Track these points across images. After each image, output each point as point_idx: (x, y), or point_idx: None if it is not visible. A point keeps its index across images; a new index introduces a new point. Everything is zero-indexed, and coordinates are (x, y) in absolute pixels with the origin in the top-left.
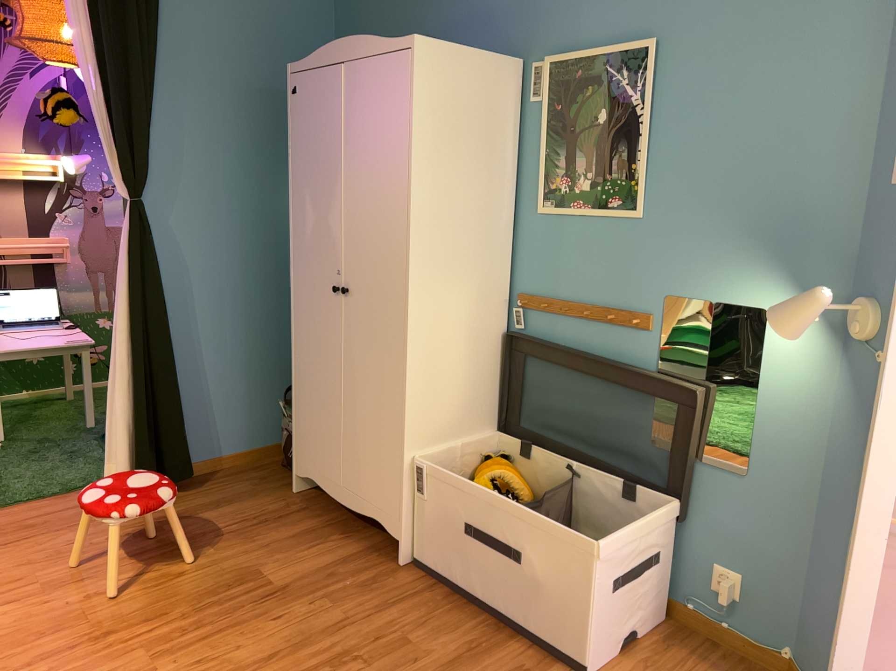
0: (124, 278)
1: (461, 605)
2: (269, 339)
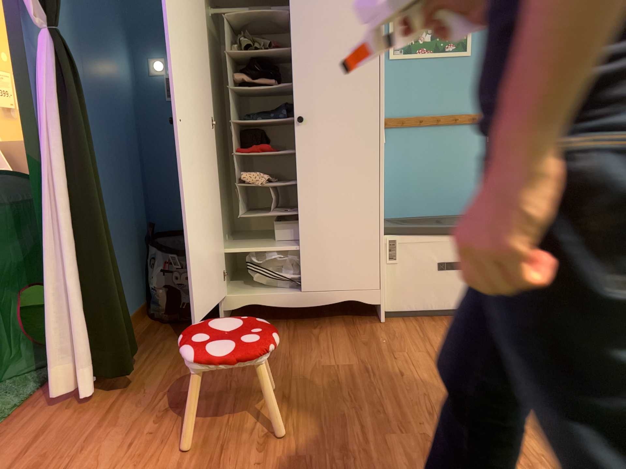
0: (54, 129)
1: (445, 320)
2: (124, 203)
